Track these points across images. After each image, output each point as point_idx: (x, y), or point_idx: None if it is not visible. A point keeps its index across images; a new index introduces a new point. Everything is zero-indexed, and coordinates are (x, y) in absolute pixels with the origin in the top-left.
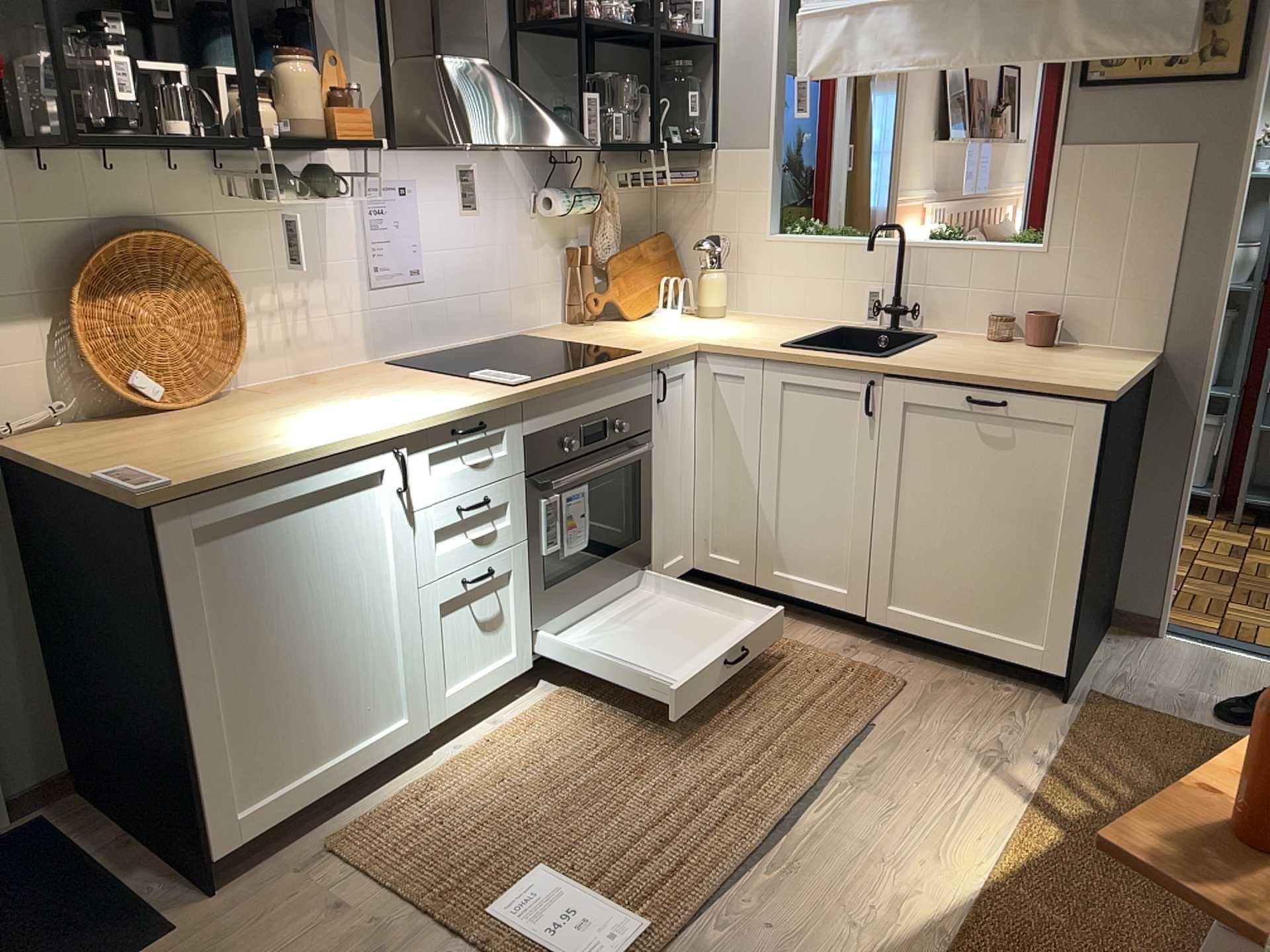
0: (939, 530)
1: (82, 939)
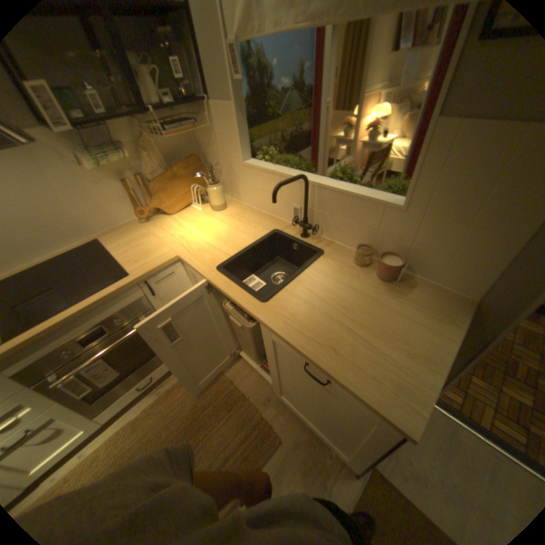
0: (296, 392)
1: None
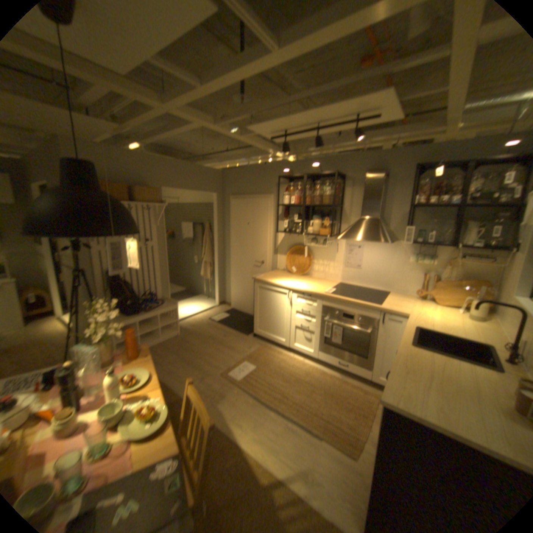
0: None
1: (246, 330)
